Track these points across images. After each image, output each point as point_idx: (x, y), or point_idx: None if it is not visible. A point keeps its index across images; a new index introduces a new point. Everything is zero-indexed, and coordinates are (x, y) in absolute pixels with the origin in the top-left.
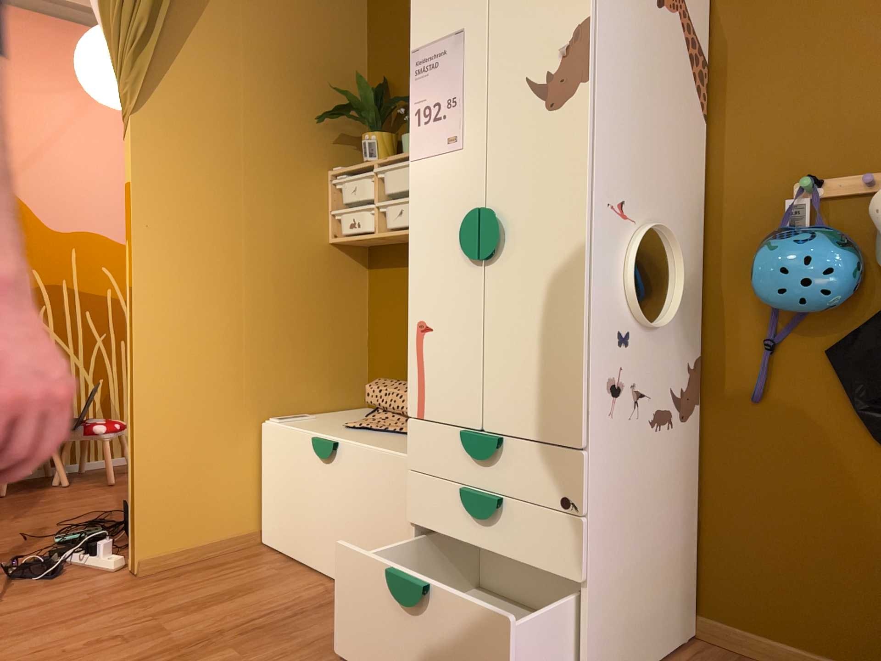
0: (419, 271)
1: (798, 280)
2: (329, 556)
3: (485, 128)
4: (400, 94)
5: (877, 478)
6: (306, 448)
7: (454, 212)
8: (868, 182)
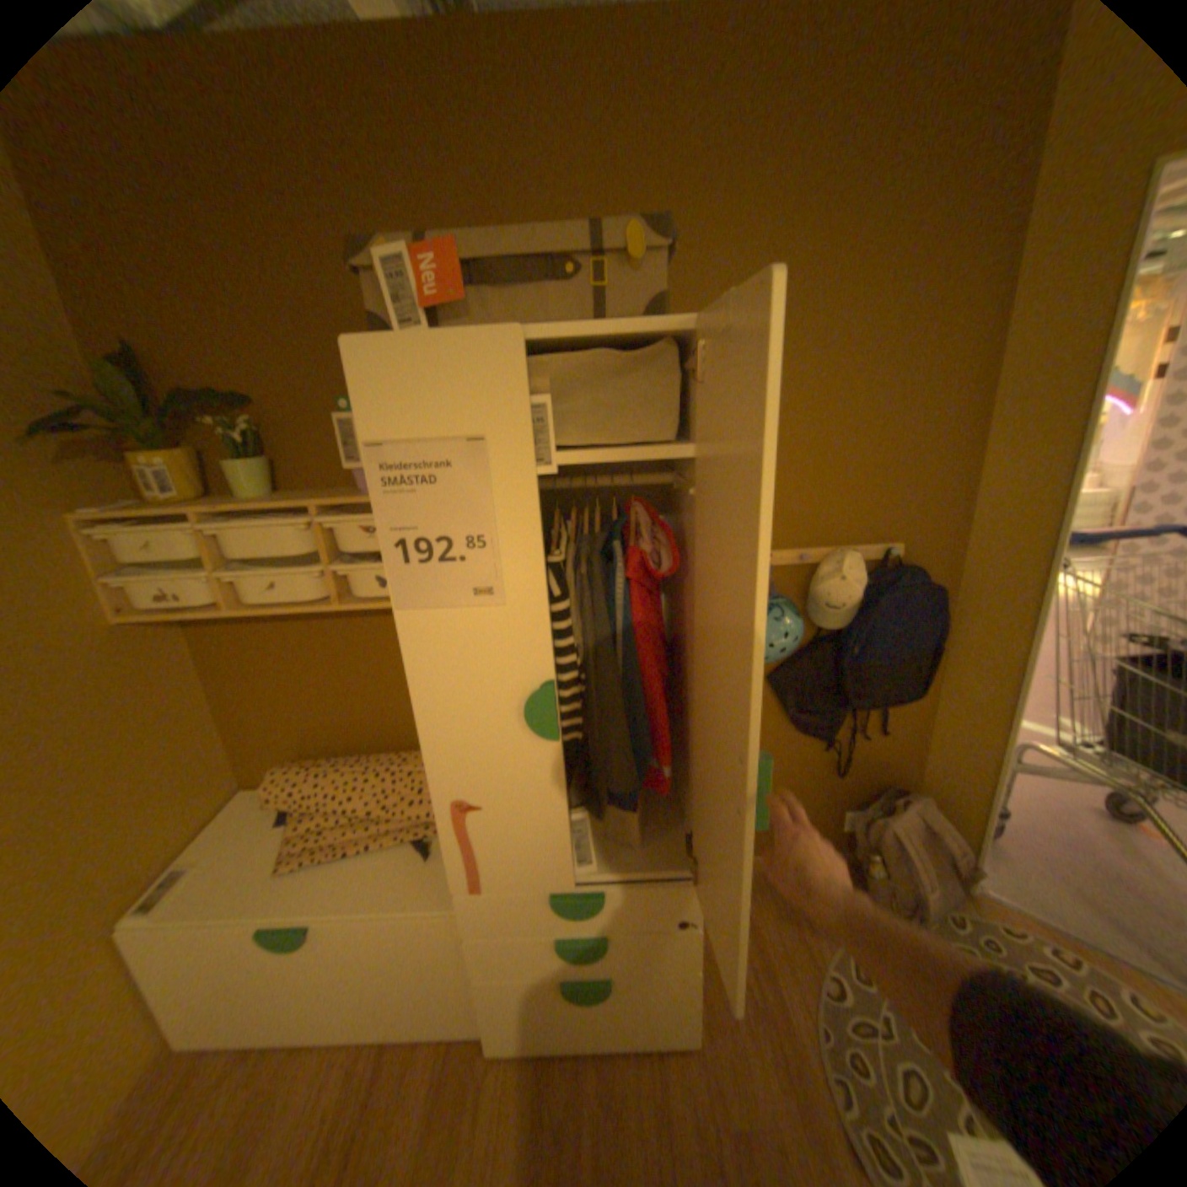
0: (443, 748)
1: (778, 651)
2: (324, 1028)
3: (544, 583)
4: (171, 375)
5: (792, 749)
6: (238, 943)
7: (499, 682)
8: (802, 556)
